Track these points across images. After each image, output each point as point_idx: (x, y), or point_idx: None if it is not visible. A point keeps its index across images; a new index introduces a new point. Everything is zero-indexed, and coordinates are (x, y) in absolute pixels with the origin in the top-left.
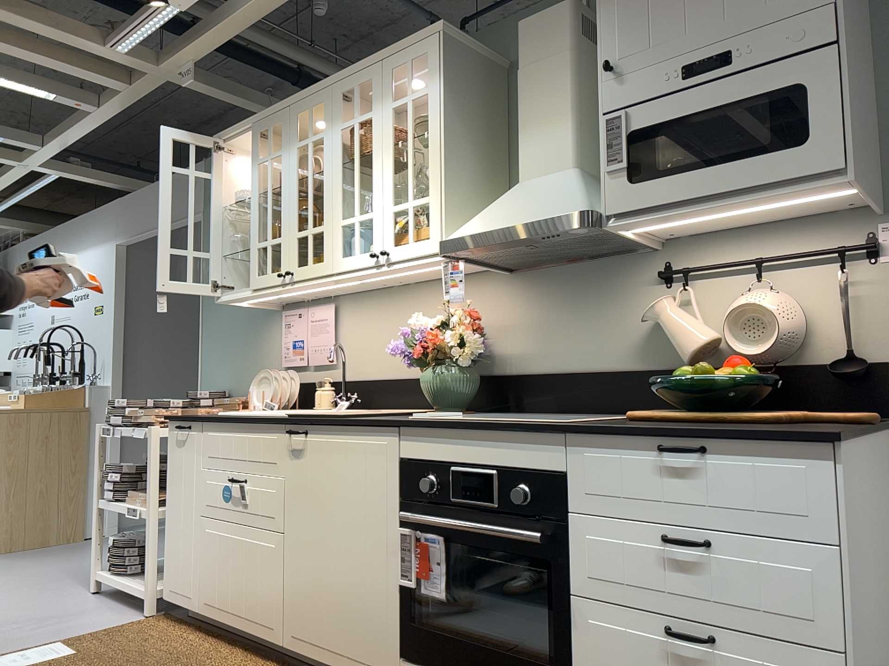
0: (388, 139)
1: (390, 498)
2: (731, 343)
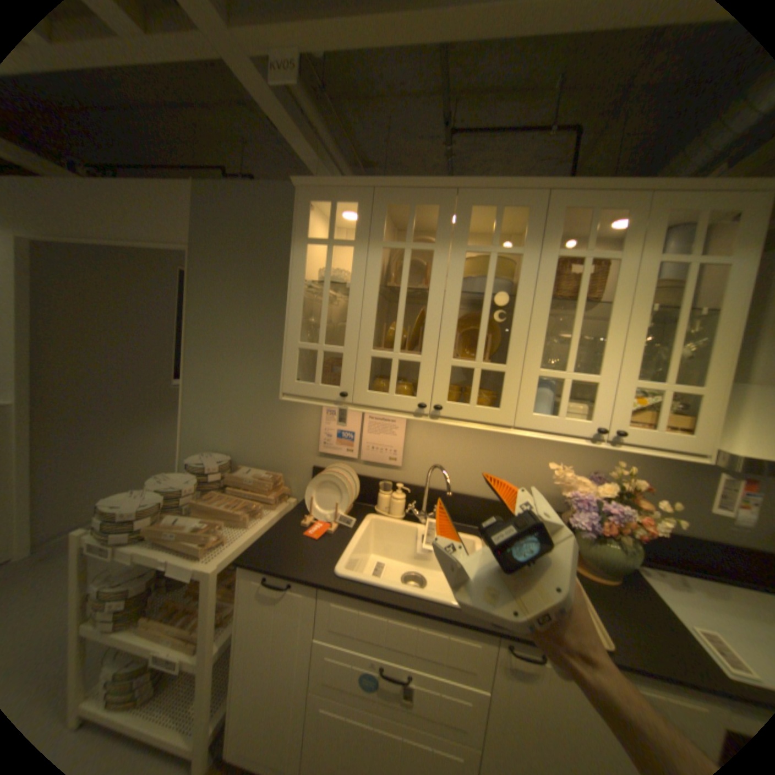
0: (646, 296)
1: None
2: None
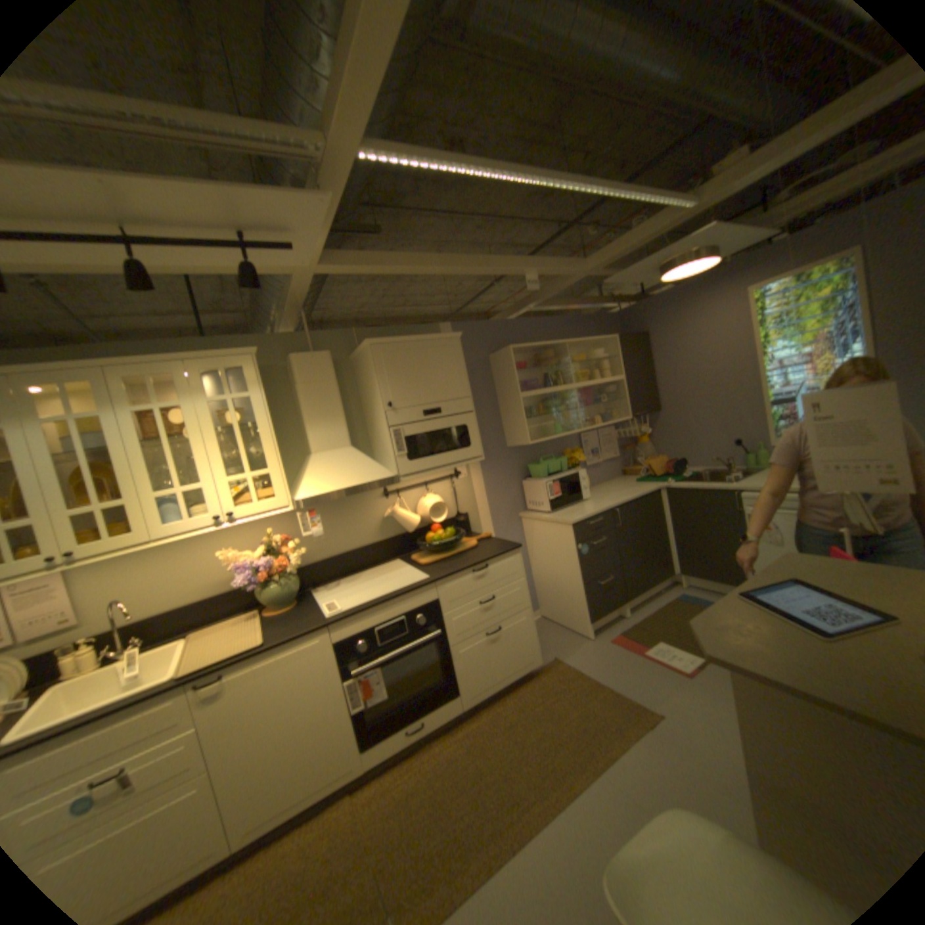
0: (208, 426)
1: (330, 672)
2: (423, 519)
